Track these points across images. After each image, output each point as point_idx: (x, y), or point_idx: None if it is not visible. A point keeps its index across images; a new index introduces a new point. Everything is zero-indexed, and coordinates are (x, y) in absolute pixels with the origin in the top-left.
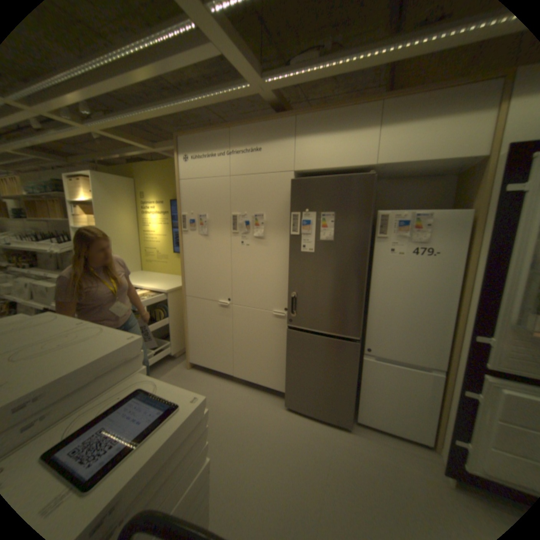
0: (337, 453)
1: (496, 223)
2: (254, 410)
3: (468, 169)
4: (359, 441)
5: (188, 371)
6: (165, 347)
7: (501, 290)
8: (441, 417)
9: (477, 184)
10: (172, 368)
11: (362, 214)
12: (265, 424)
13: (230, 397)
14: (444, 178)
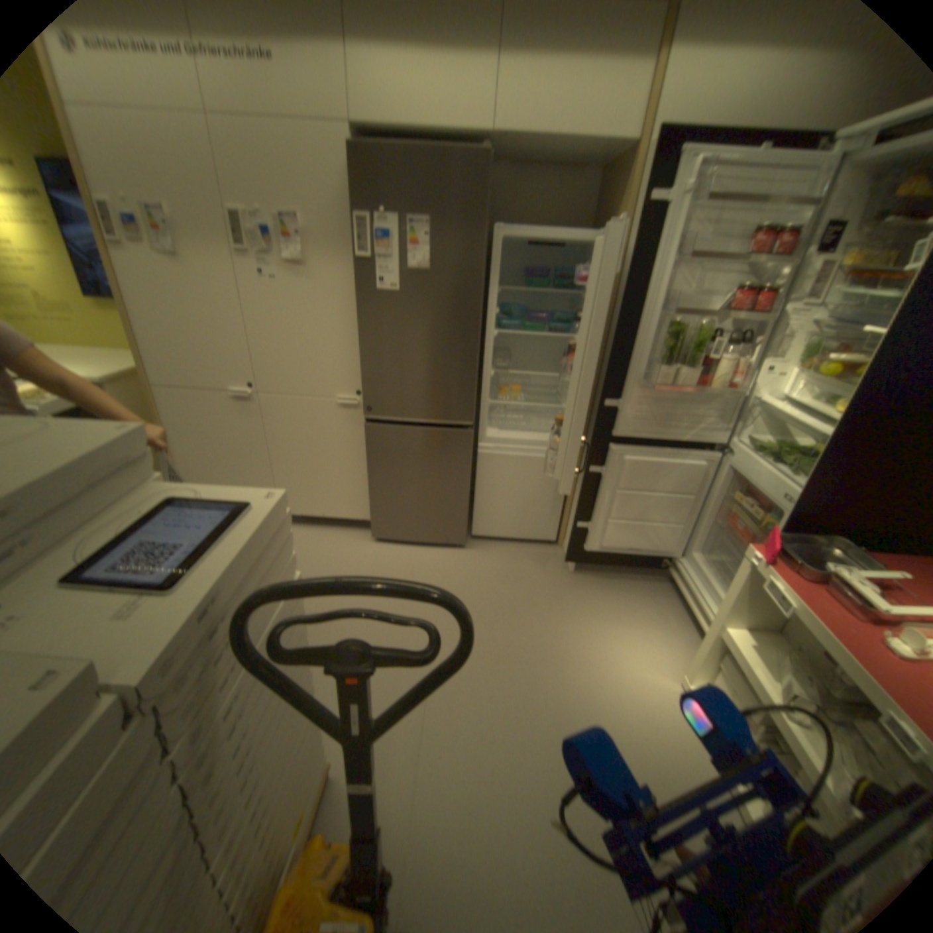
0: (449, 571)
1: (637, 247)
2: (326, 549)
3: (616, 158)
4: (474, 553)
5: None
6: None
7: (633, 339)
8: (564, 504)
9: (623, 185)
10: None
11: (473, 222)
12: (346, 562)
13: None
14: (586, 171)
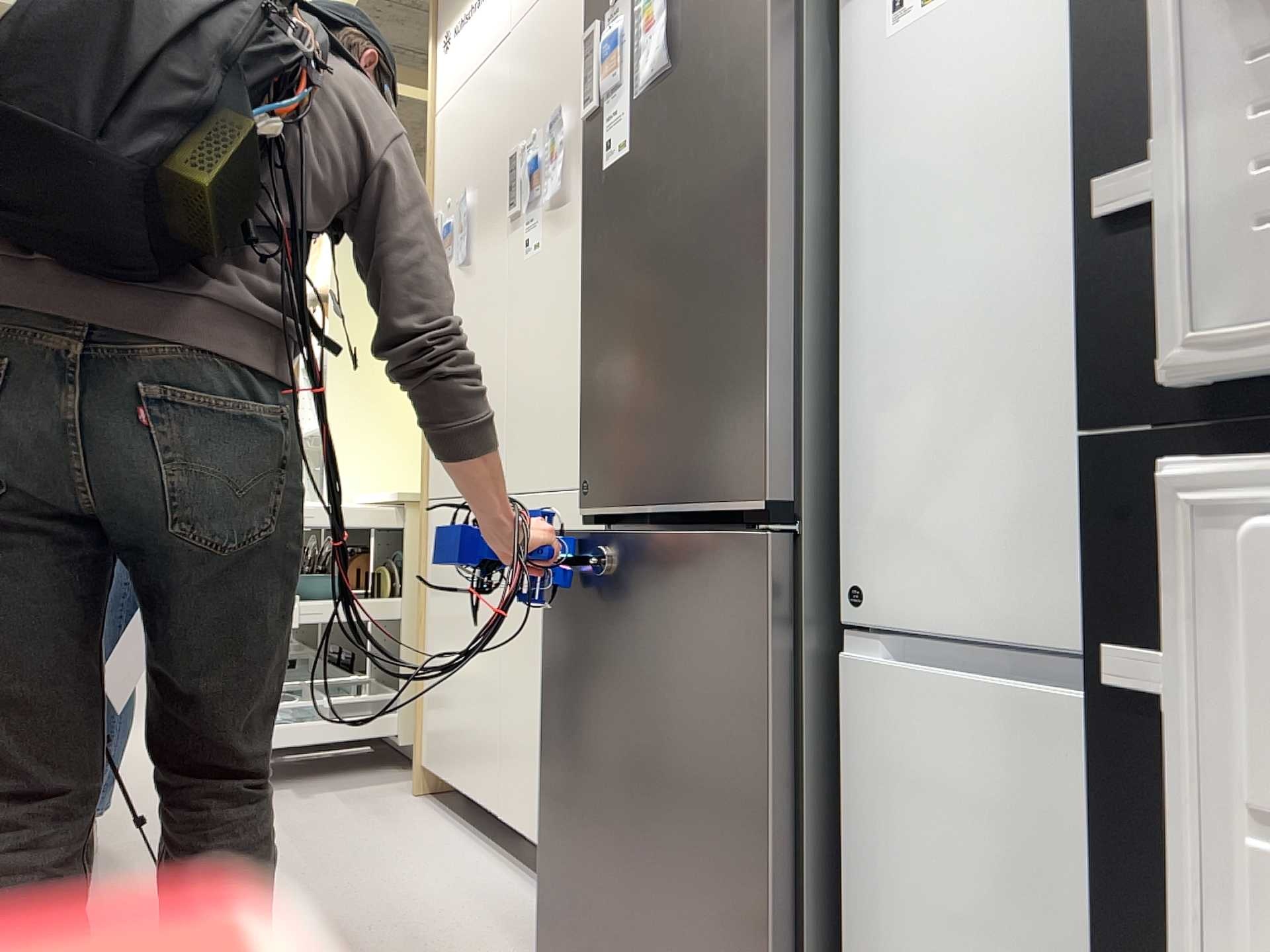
0: None
1: None
2: (469, 932)
3: None
4: None
5: (410, 799)
6: (391, 716)
7: None
8: None
9: None
10: (378, 784)
11: None
12: None
13: (438, 882)
14: None
